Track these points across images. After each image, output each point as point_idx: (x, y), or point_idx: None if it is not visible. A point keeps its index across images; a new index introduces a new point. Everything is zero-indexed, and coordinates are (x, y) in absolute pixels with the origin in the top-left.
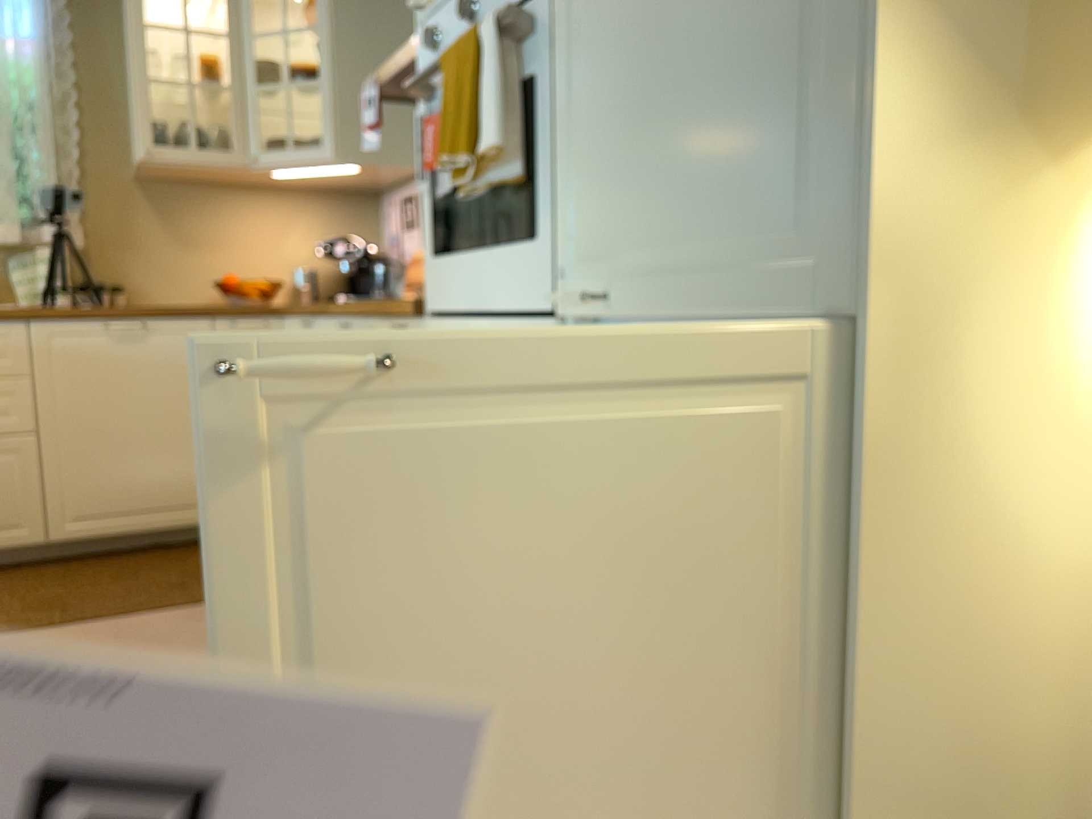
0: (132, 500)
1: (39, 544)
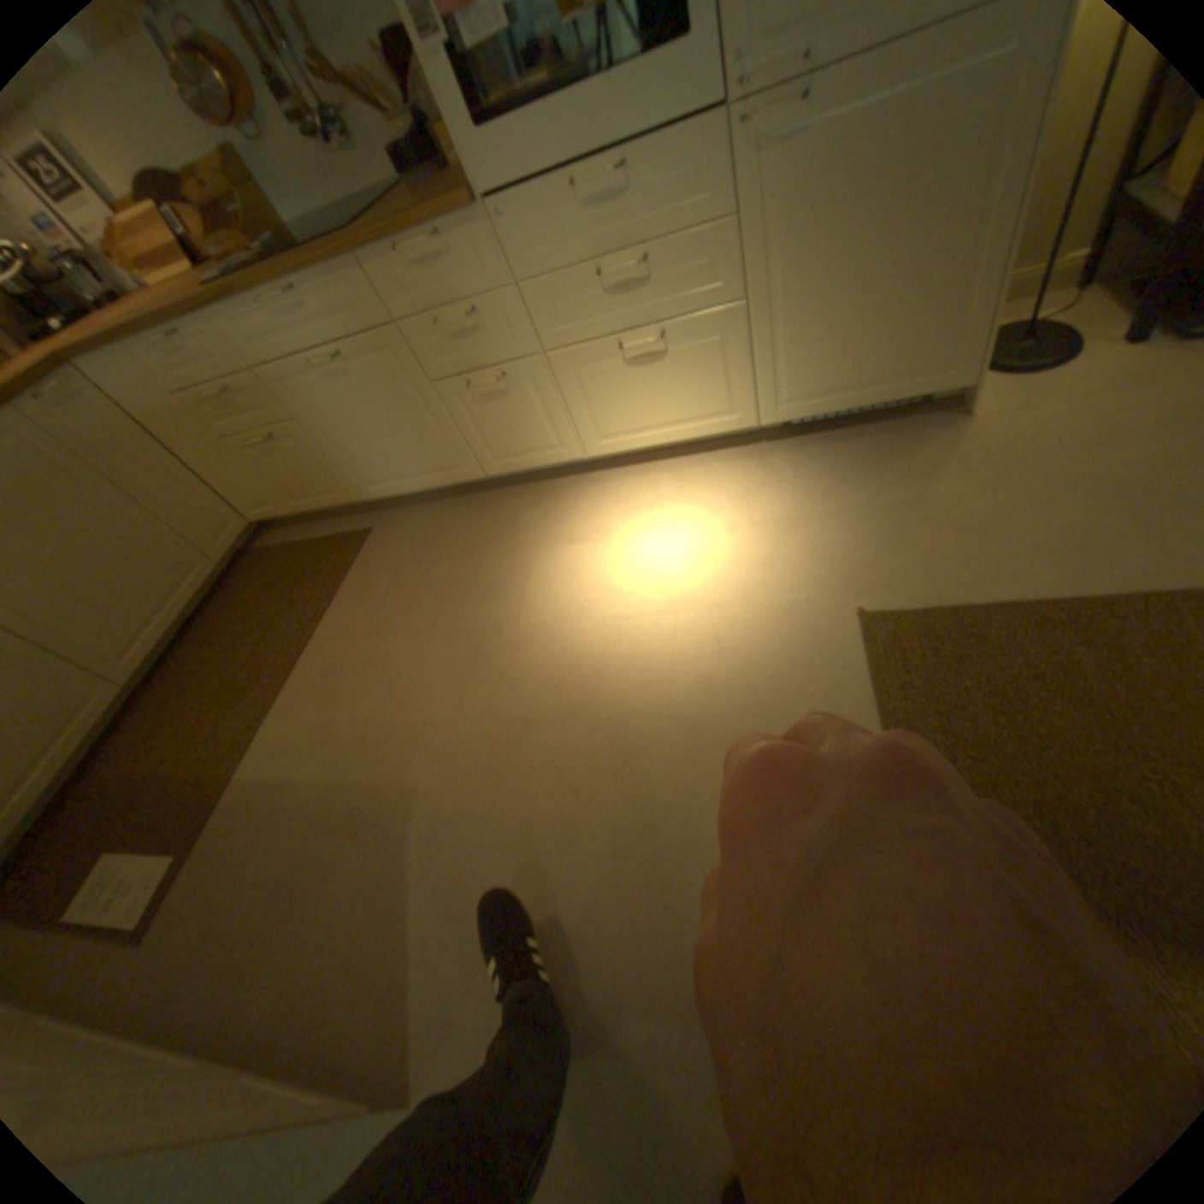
0: (143, 605)
1: (119, 693)
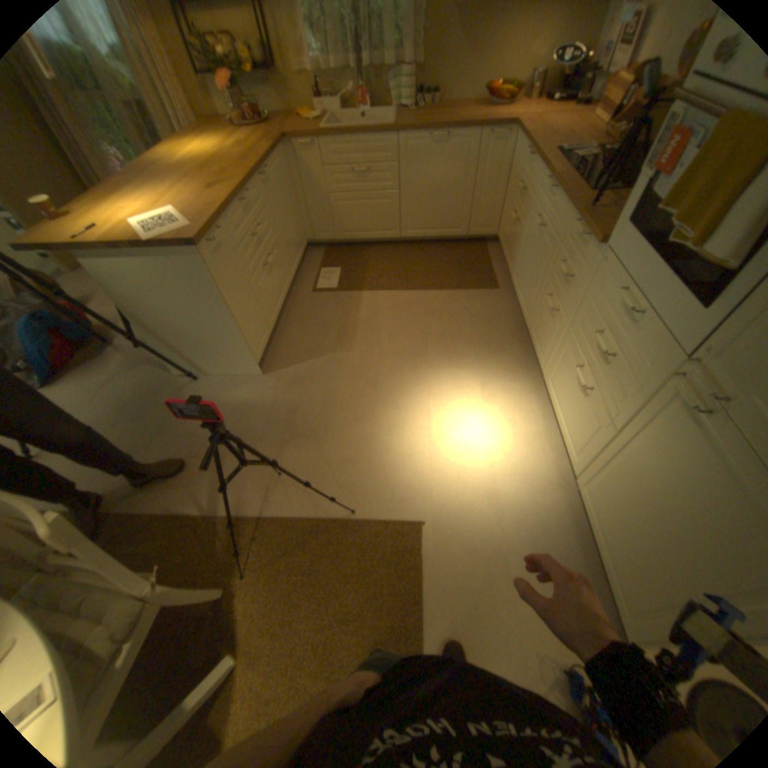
0: (431, 223)
1: (397, 238)
